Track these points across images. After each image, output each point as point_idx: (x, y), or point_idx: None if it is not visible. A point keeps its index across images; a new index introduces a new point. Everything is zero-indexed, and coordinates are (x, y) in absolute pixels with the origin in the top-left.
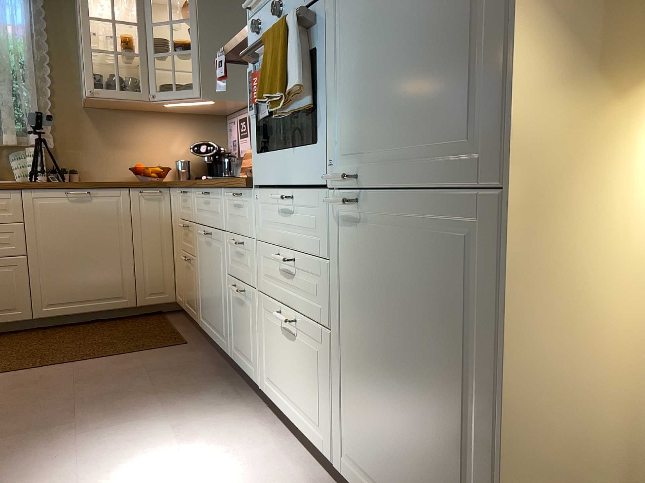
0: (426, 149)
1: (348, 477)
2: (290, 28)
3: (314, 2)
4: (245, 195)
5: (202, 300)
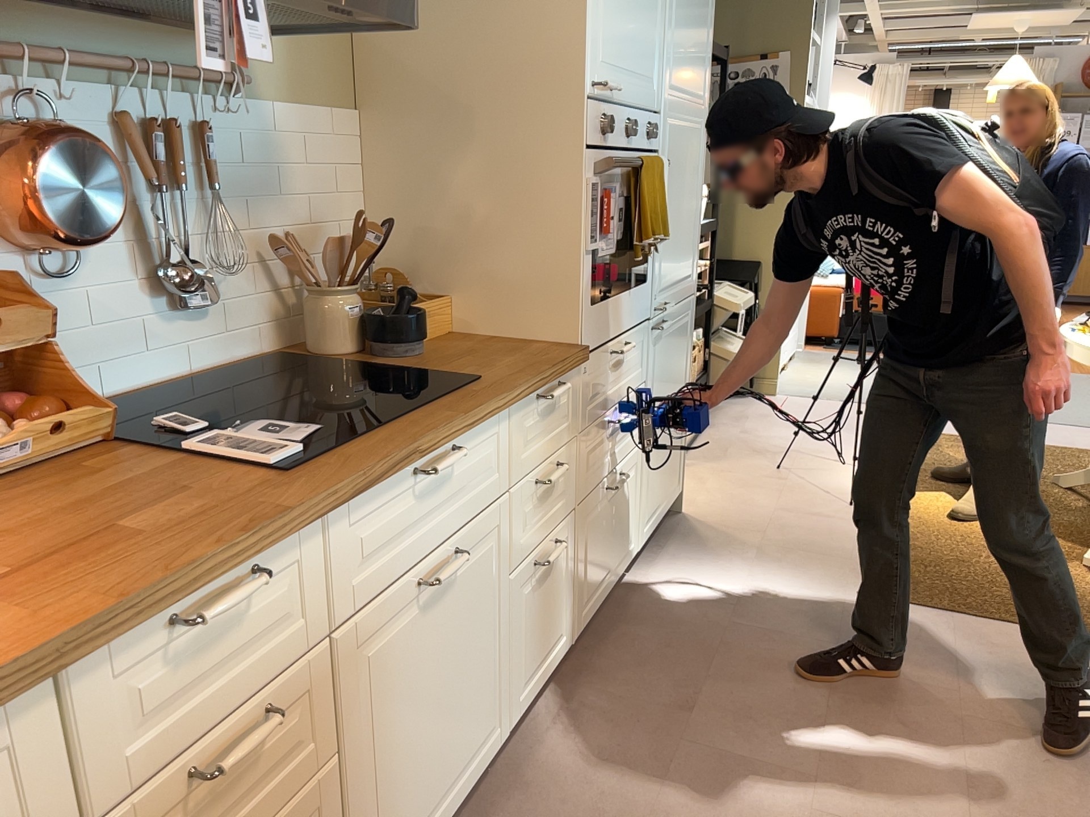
0: (681, 279)
1: (644, 535)
2: (664, 178)
3: (649, 153)
4: (566, 378)
5: (390, 813)
